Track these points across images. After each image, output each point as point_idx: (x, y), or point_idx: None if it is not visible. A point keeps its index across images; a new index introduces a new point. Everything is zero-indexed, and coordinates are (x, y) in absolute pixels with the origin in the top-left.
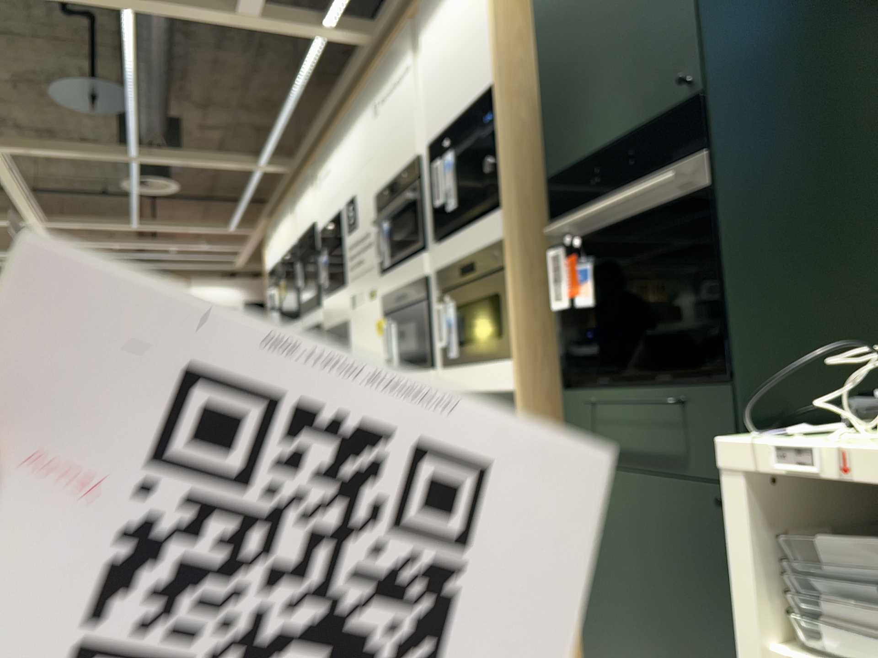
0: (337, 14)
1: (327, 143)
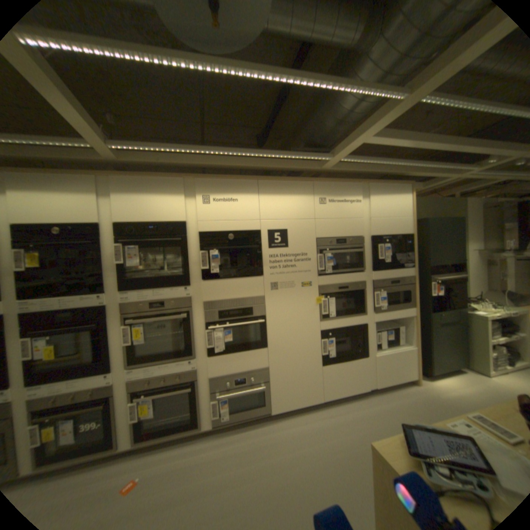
0: (345, 159)
1: (233, 182)
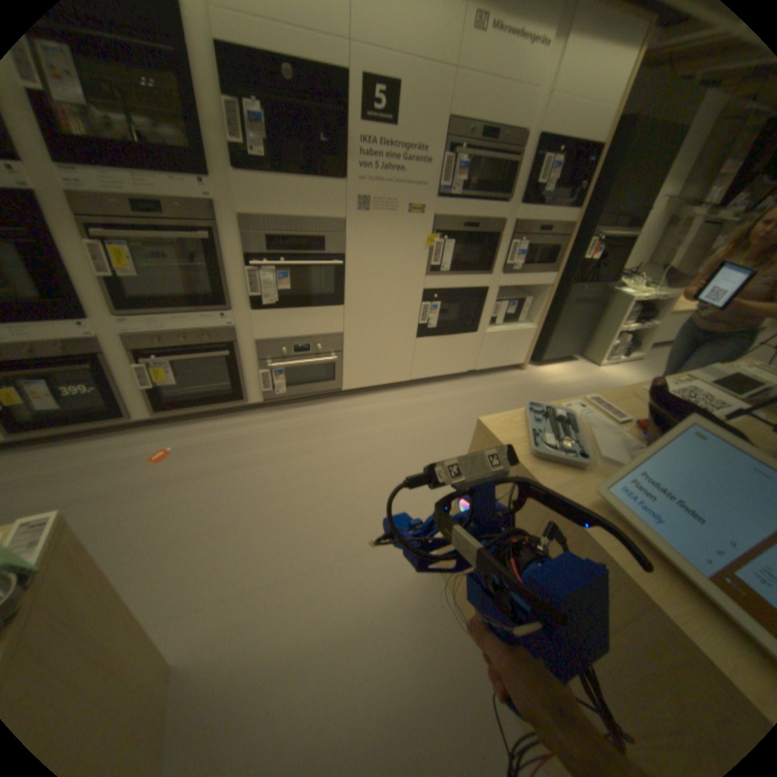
0: None
1: None
